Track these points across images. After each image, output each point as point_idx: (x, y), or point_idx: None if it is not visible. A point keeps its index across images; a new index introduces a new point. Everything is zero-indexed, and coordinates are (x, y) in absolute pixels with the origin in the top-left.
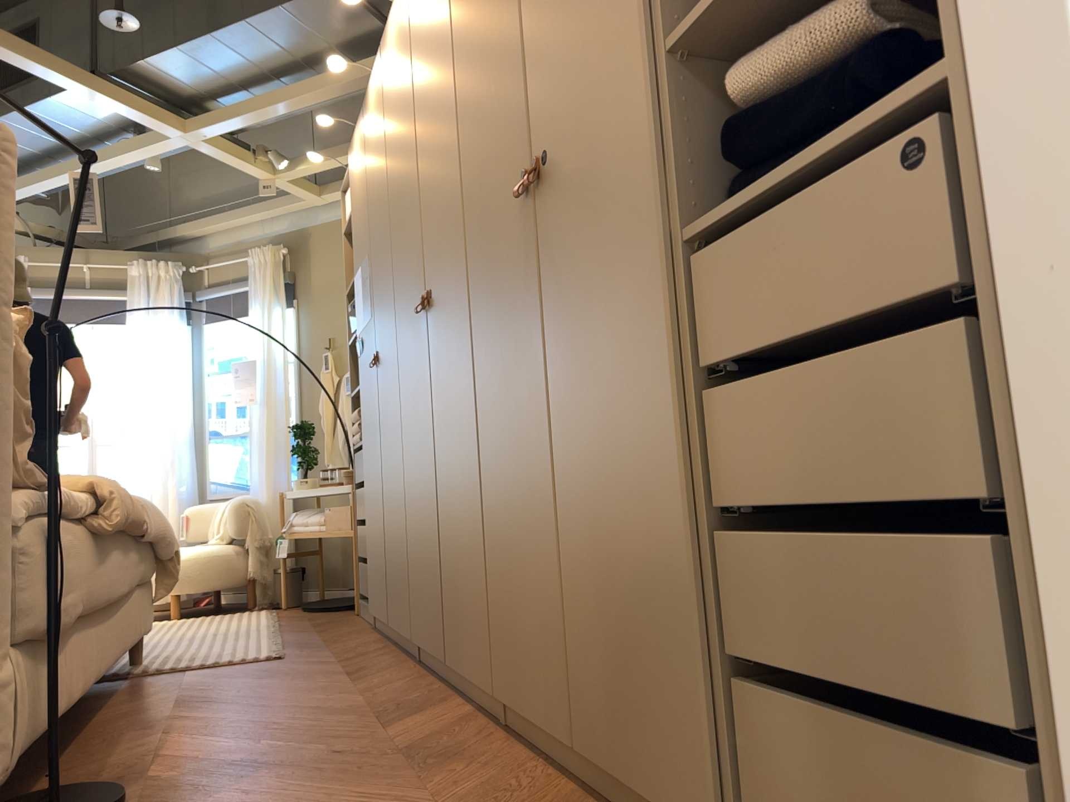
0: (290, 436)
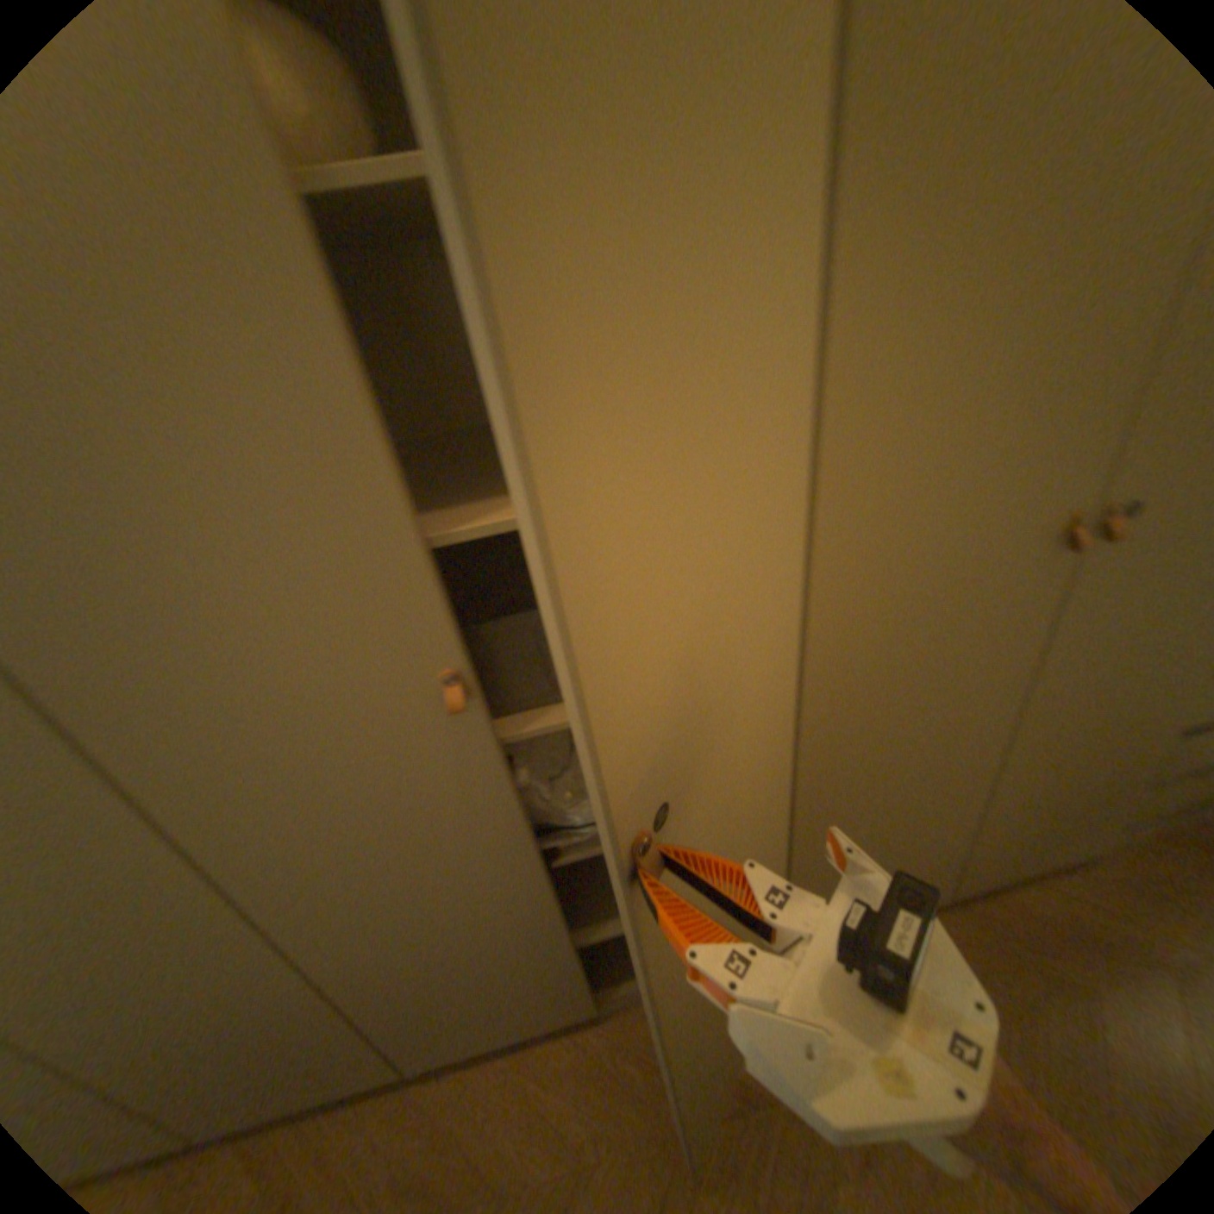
0: None
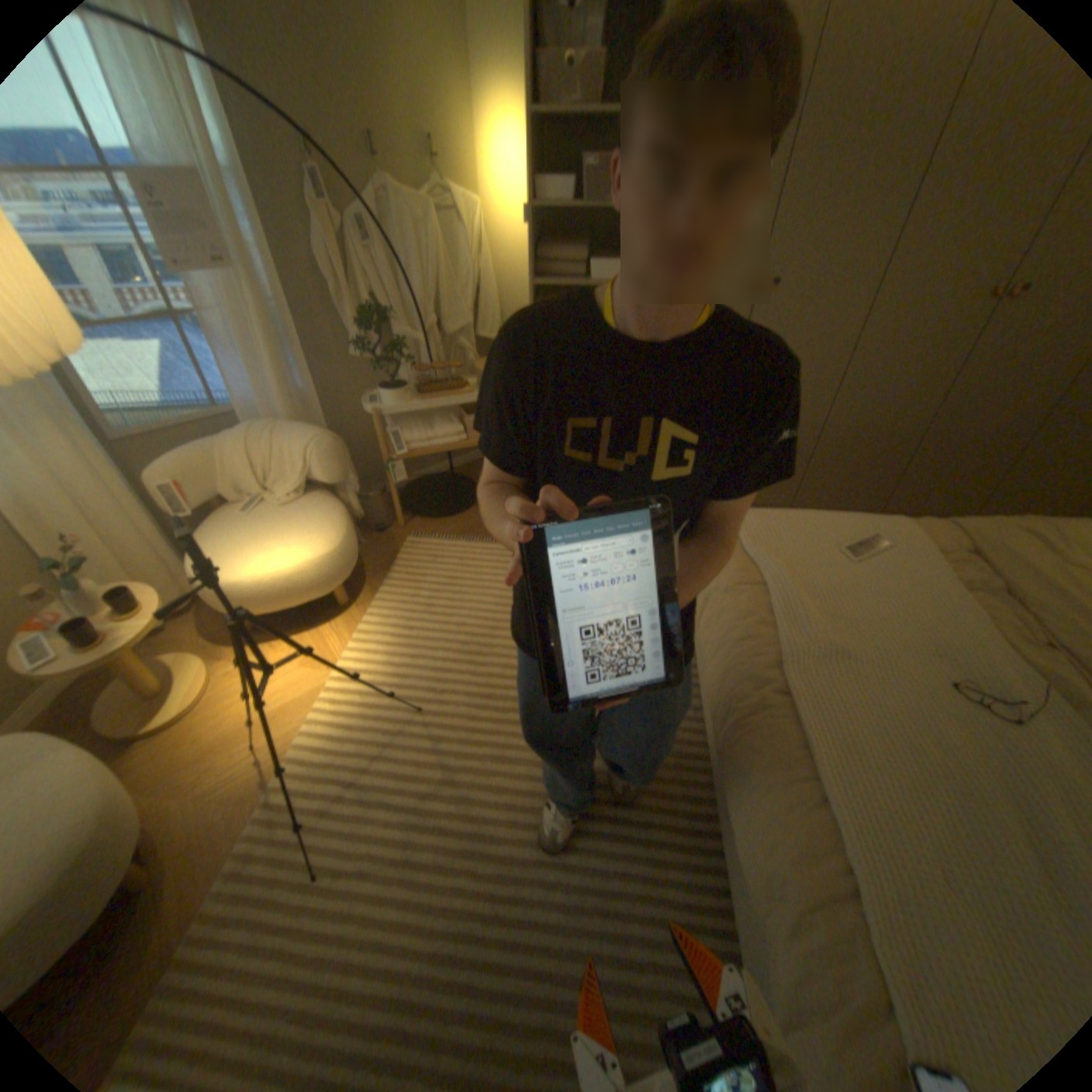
0: (270, 322)
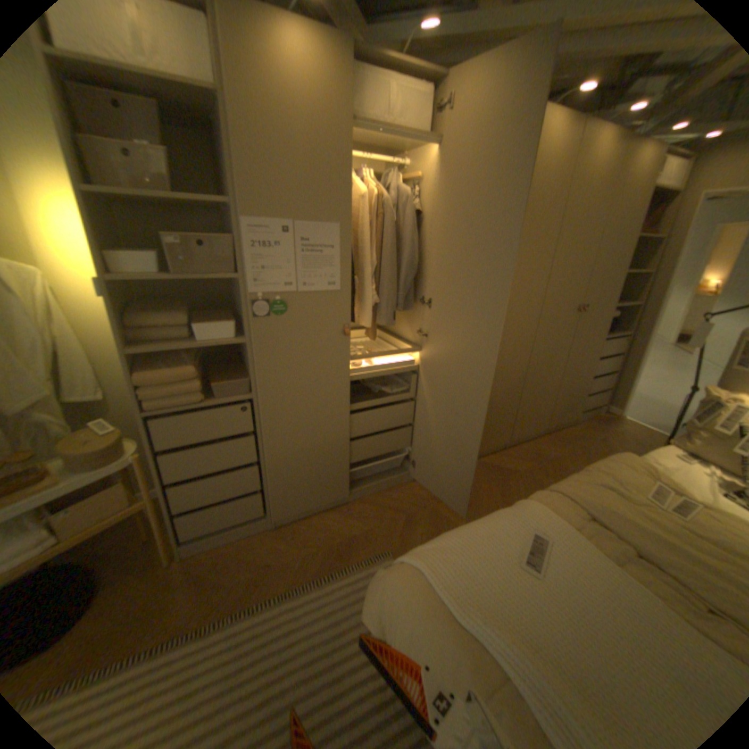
0: None
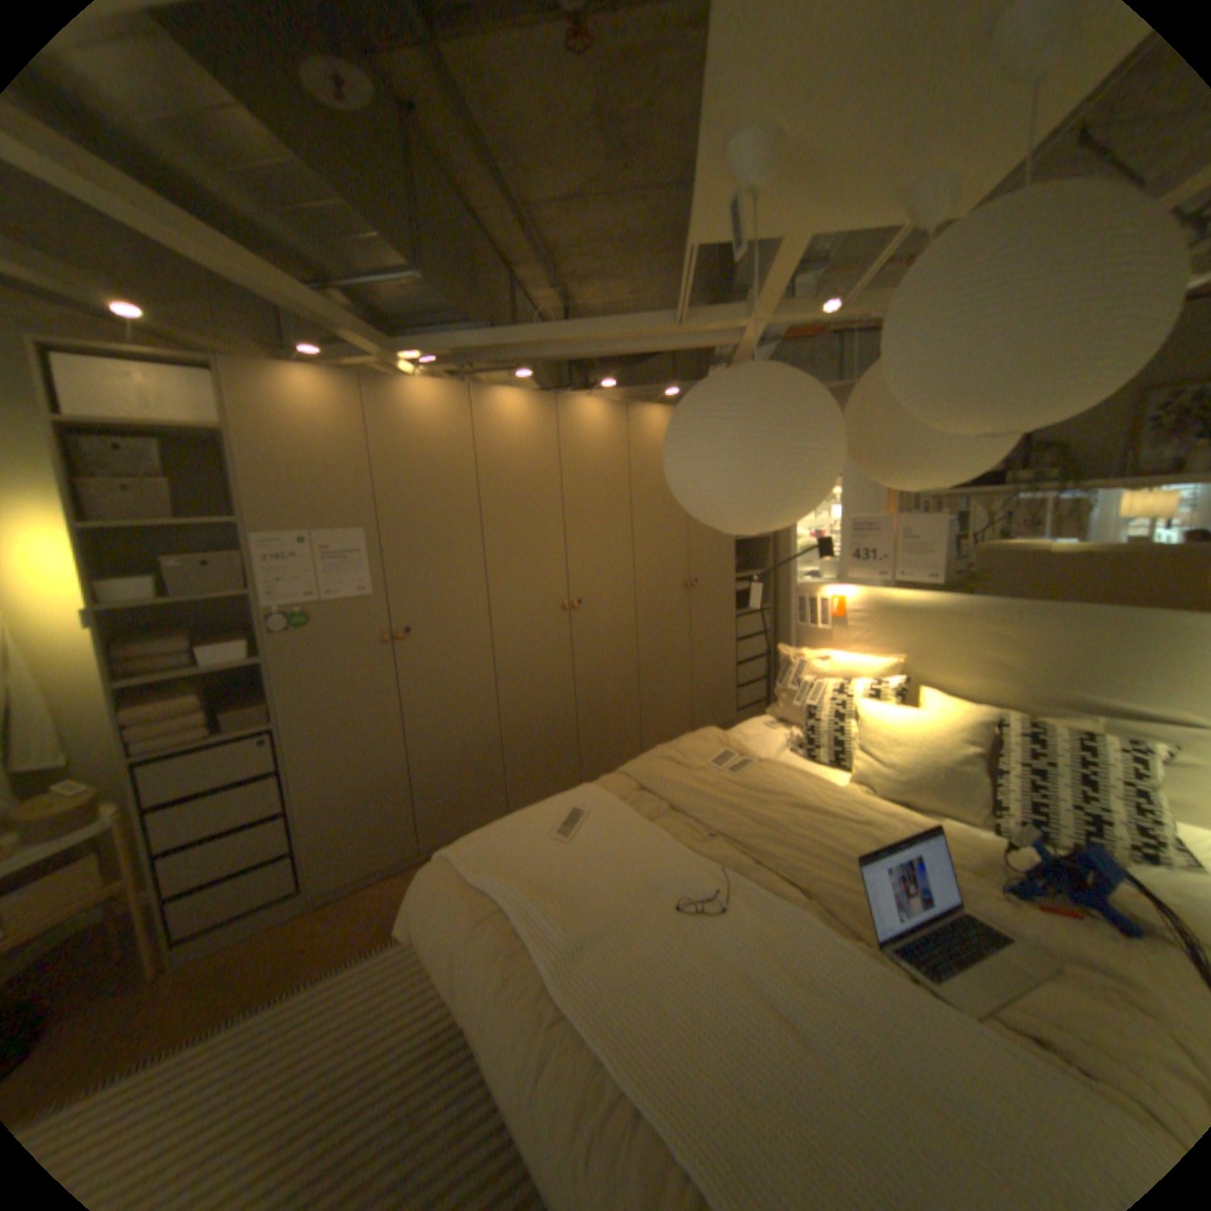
0: None
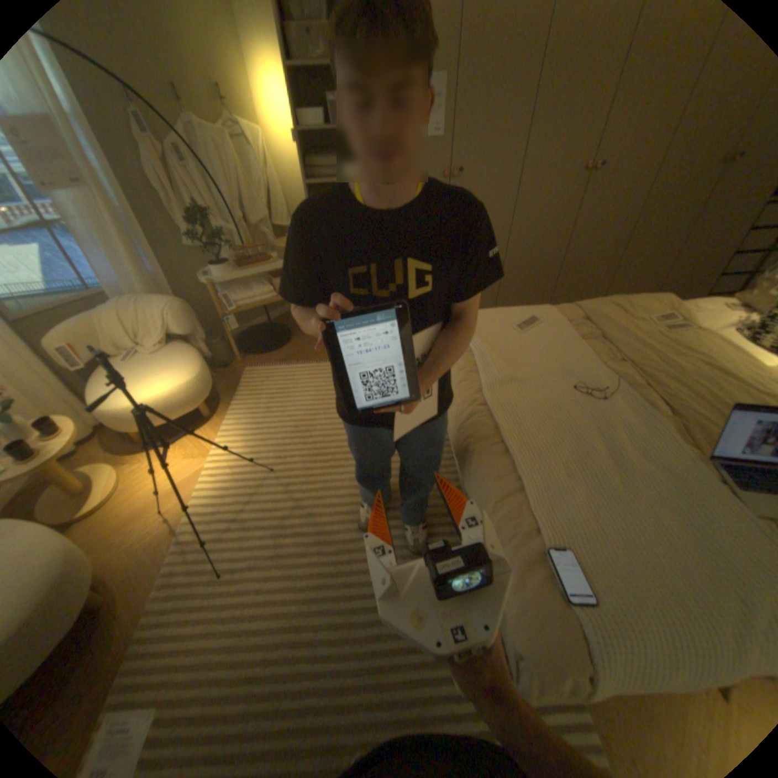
0: (121, 224)
